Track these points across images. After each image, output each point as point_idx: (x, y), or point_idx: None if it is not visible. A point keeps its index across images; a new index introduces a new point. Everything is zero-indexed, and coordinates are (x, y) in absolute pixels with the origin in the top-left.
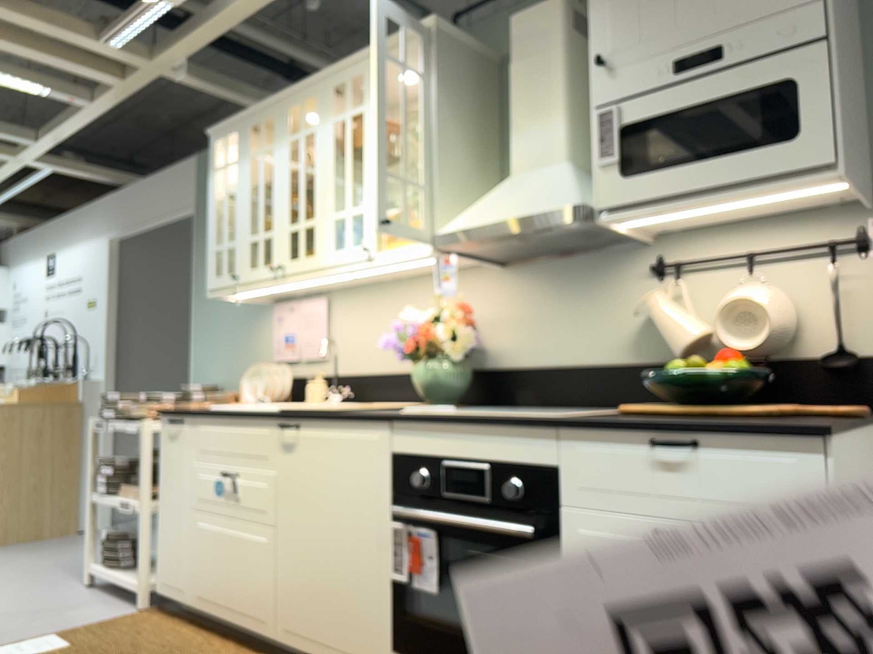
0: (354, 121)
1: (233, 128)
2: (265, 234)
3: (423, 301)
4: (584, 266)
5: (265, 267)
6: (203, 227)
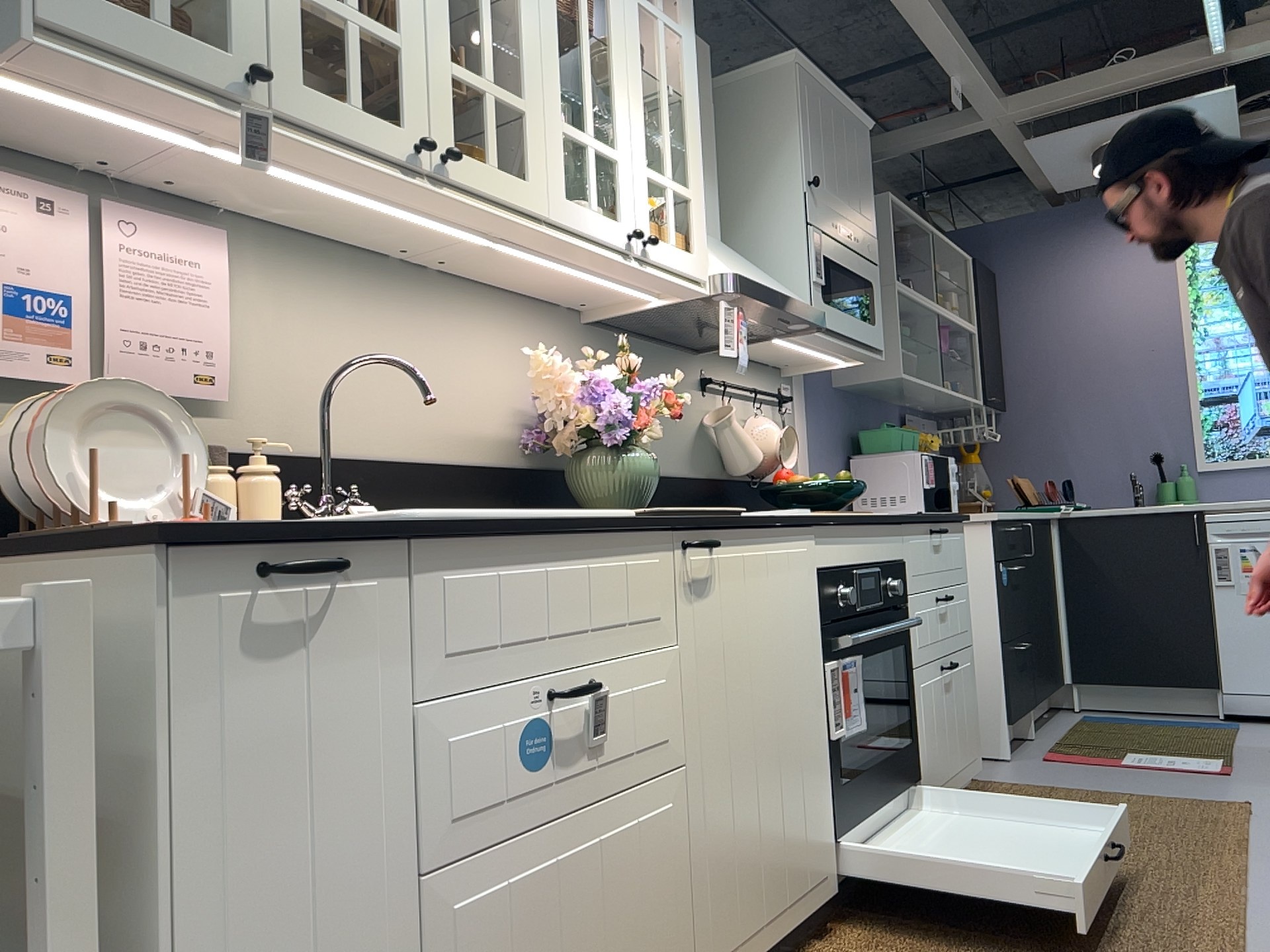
0: None
1: None
2: (373, 24)
3: (473, 334)
4: (659, 357)
5: (376, 119)
6: None
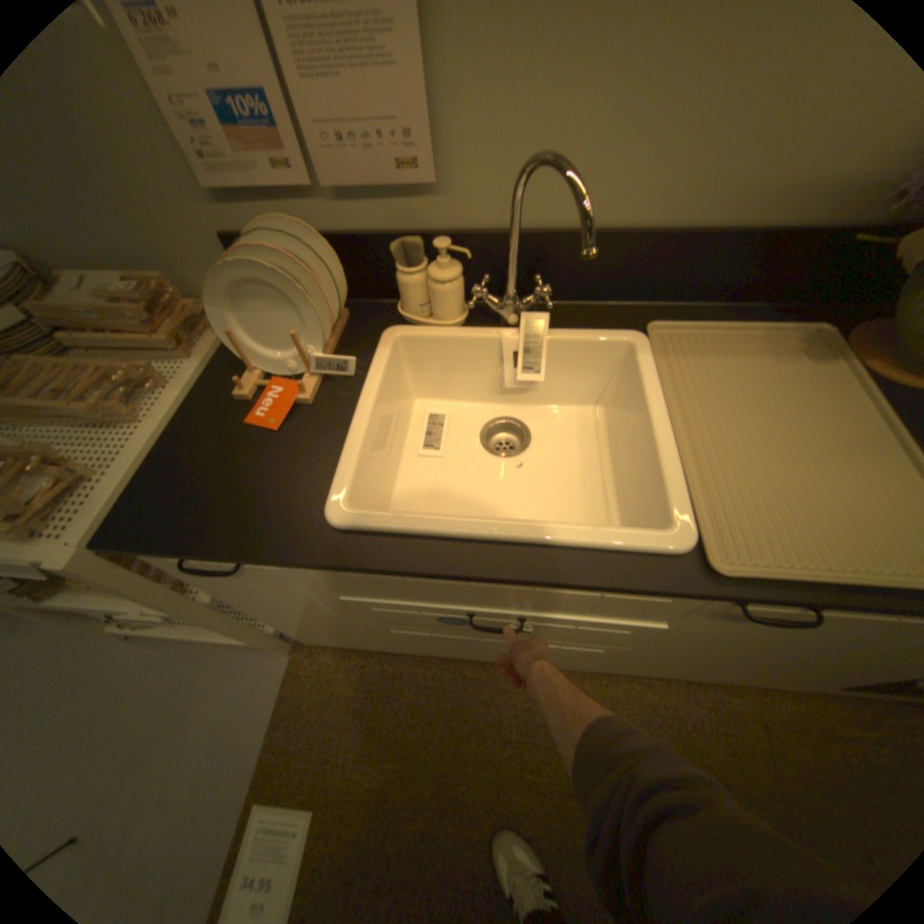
0: None
1: None
2: None
3: None
4: None
5: None
6: None
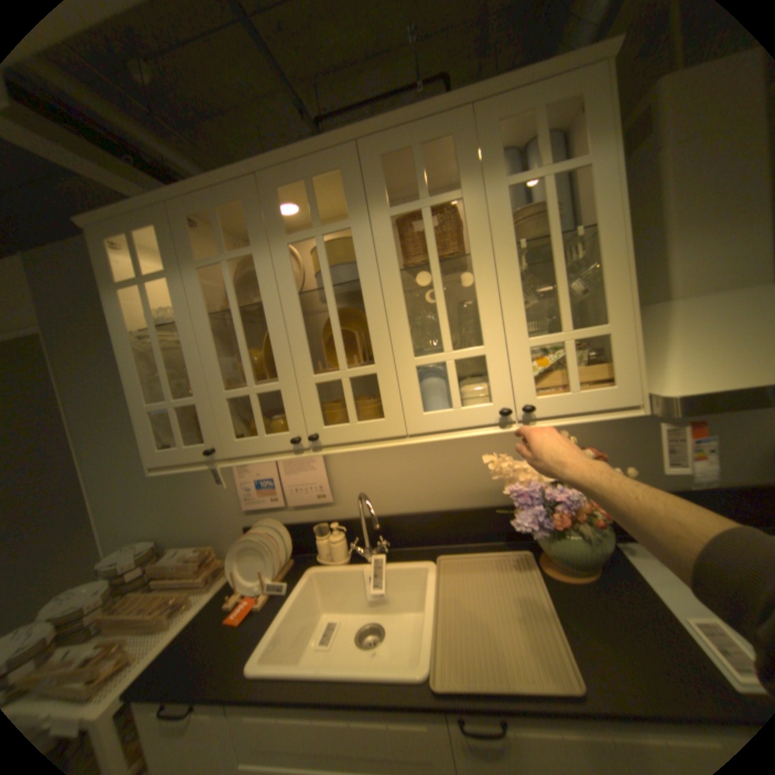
0: (431, 215)
1: (141, 216)
2: (263, 386)
3: None
4: None
5: (274, 435)
6: (65, 350)
